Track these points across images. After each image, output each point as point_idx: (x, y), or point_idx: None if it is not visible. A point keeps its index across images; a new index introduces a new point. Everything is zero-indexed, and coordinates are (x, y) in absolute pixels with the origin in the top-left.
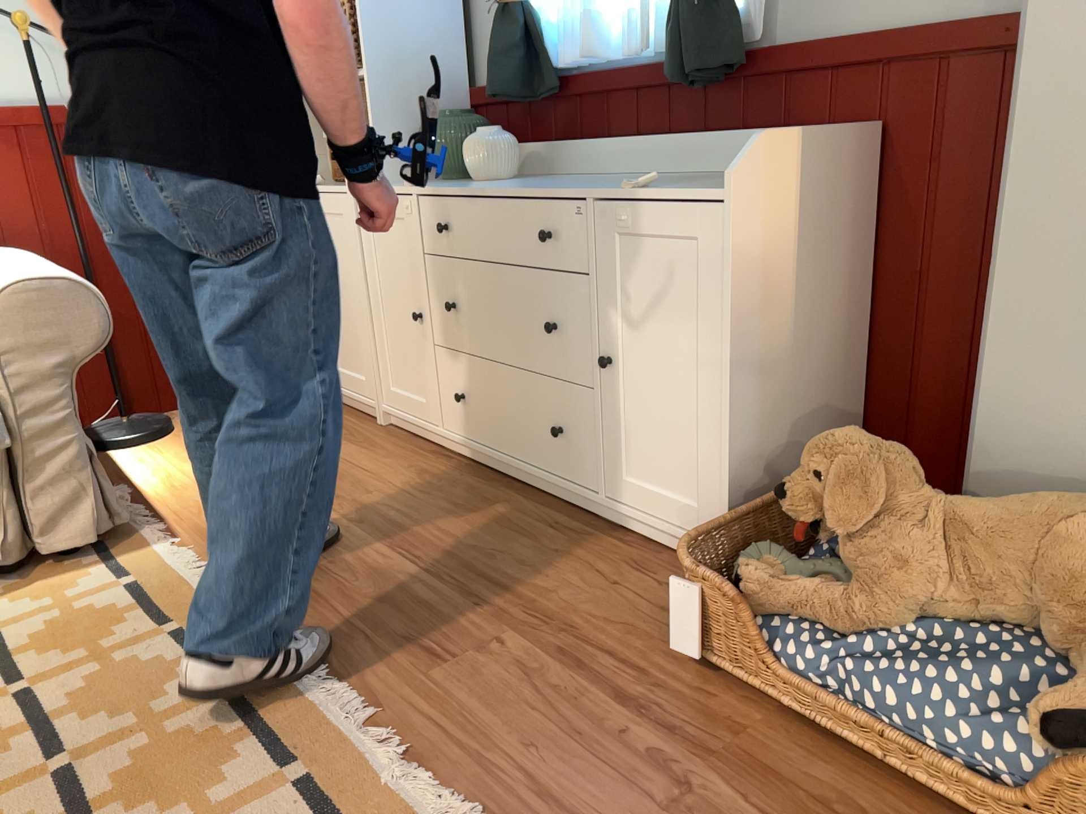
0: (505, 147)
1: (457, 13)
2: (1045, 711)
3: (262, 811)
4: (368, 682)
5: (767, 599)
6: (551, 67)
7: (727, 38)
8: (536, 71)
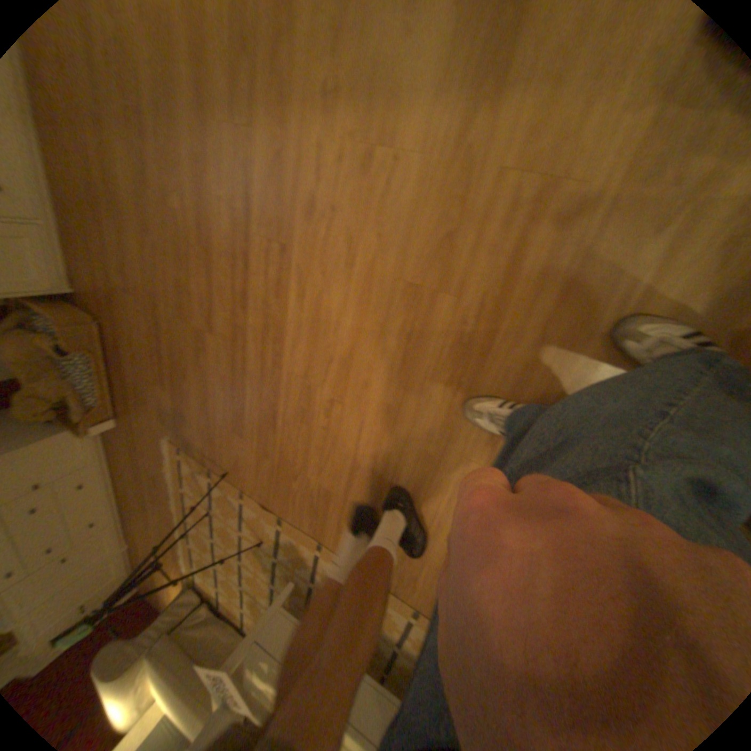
0: None
1: None
2: (55, 353)
3: (182, 491)
4: (159, 489)
5: (74, 412)
6: None
7: None
8: None
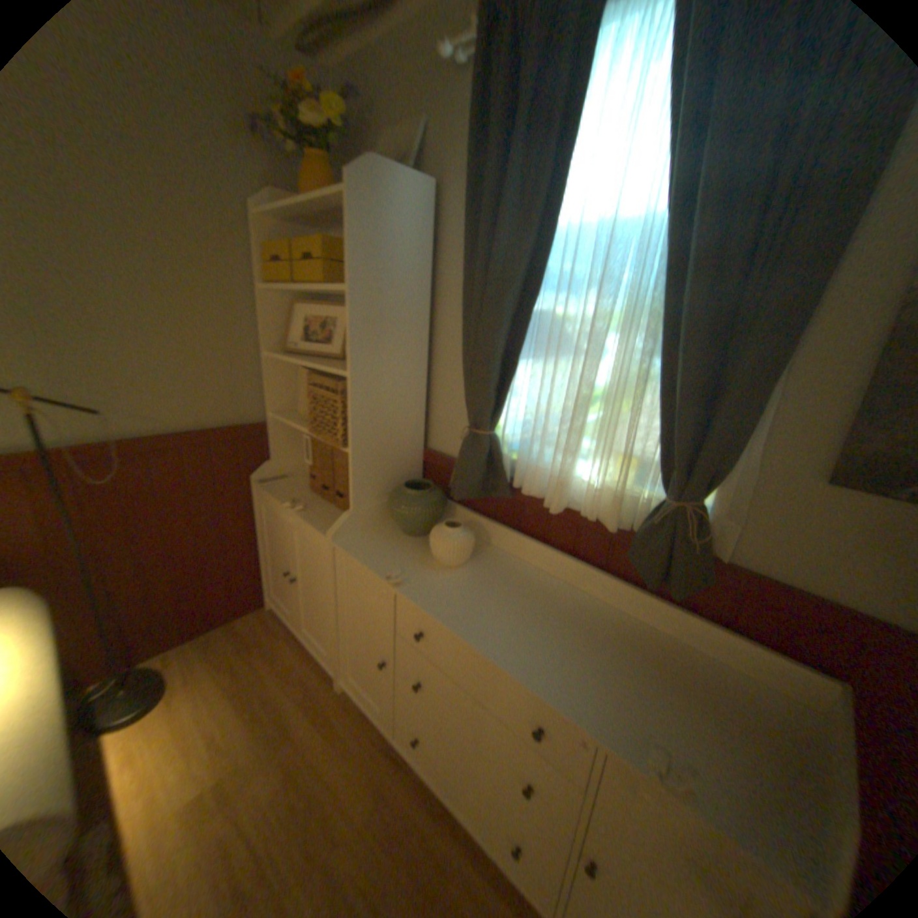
0: (469, 545)
1: (422, 397)
2: None
3: None
4: None
5: None
6: (509, 482)
7: (709, 562)
8: (492, 474)
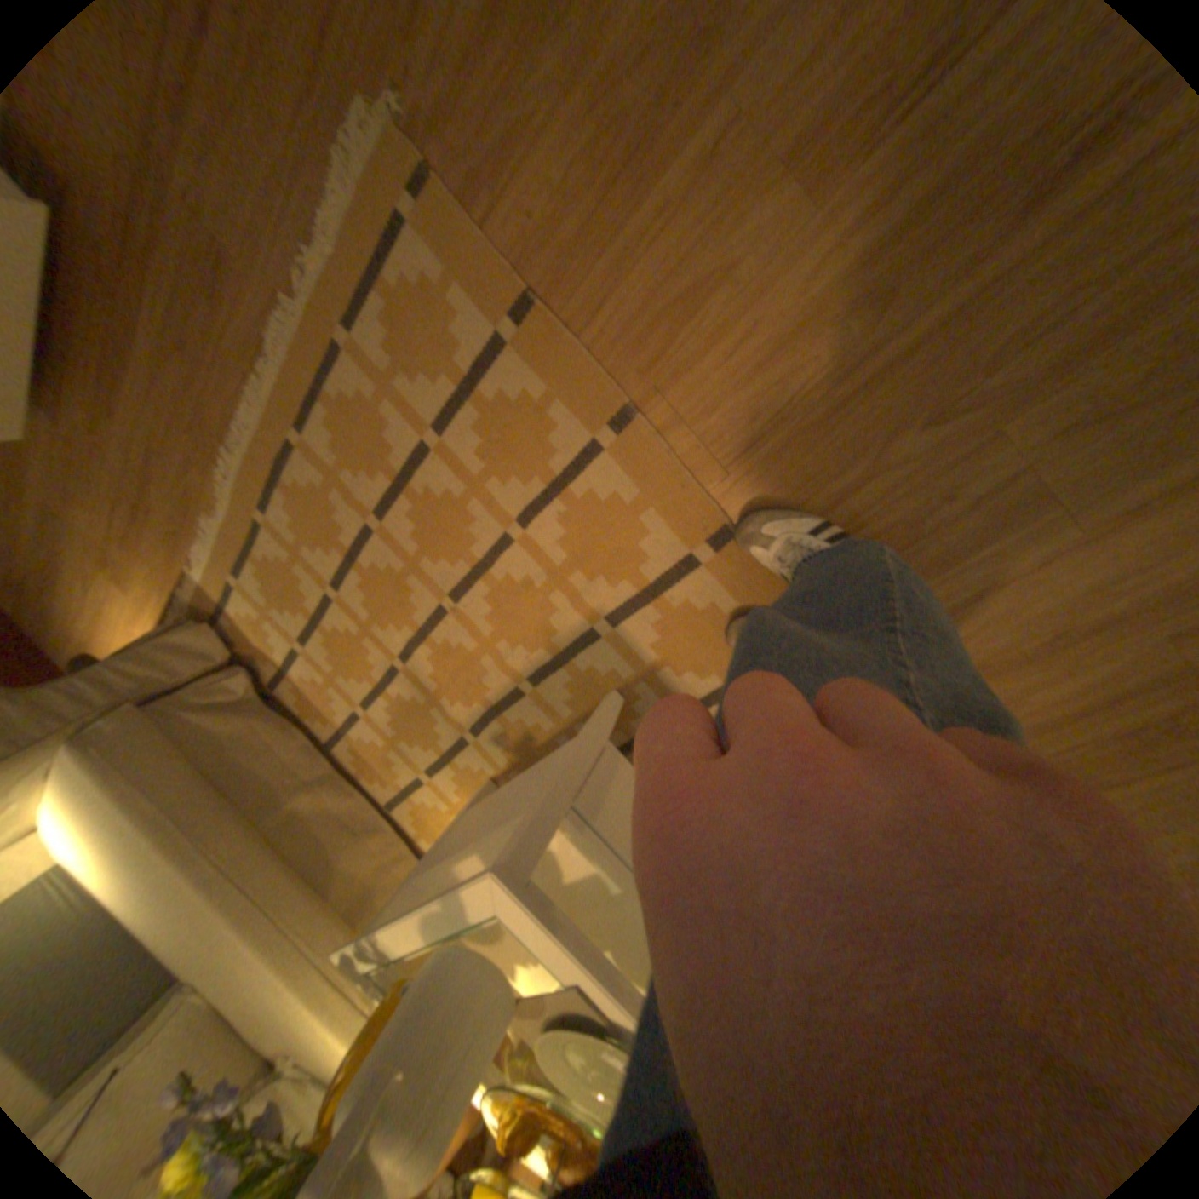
0: None
1: None
2: None
3: (367, 344)
4: (252, 312)
5: None
6: None
7: None
8: None
